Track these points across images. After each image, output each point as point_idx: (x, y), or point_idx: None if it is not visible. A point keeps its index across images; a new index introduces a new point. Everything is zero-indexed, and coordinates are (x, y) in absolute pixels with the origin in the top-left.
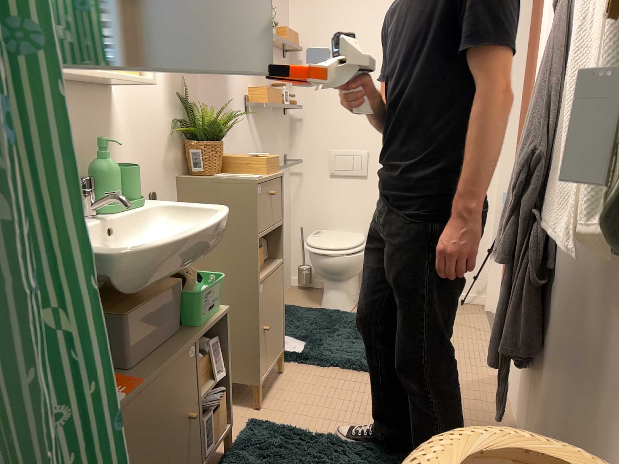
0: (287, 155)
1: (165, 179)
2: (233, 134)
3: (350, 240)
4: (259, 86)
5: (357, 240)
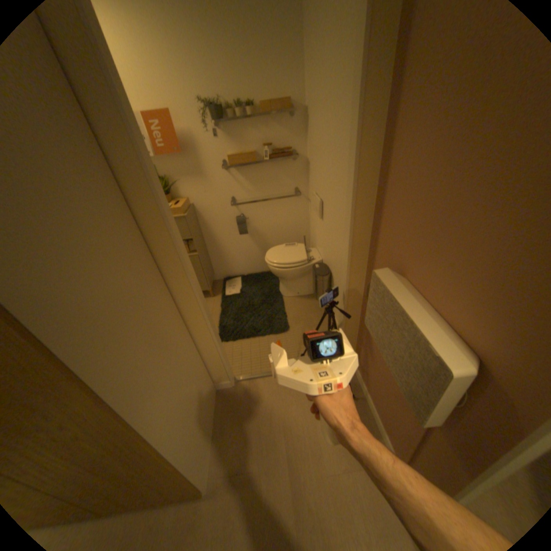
0: (299, 186)
1: None
2: (208, 184)
3: (286, 258)
4: (241, 148)
5: (289, 260)
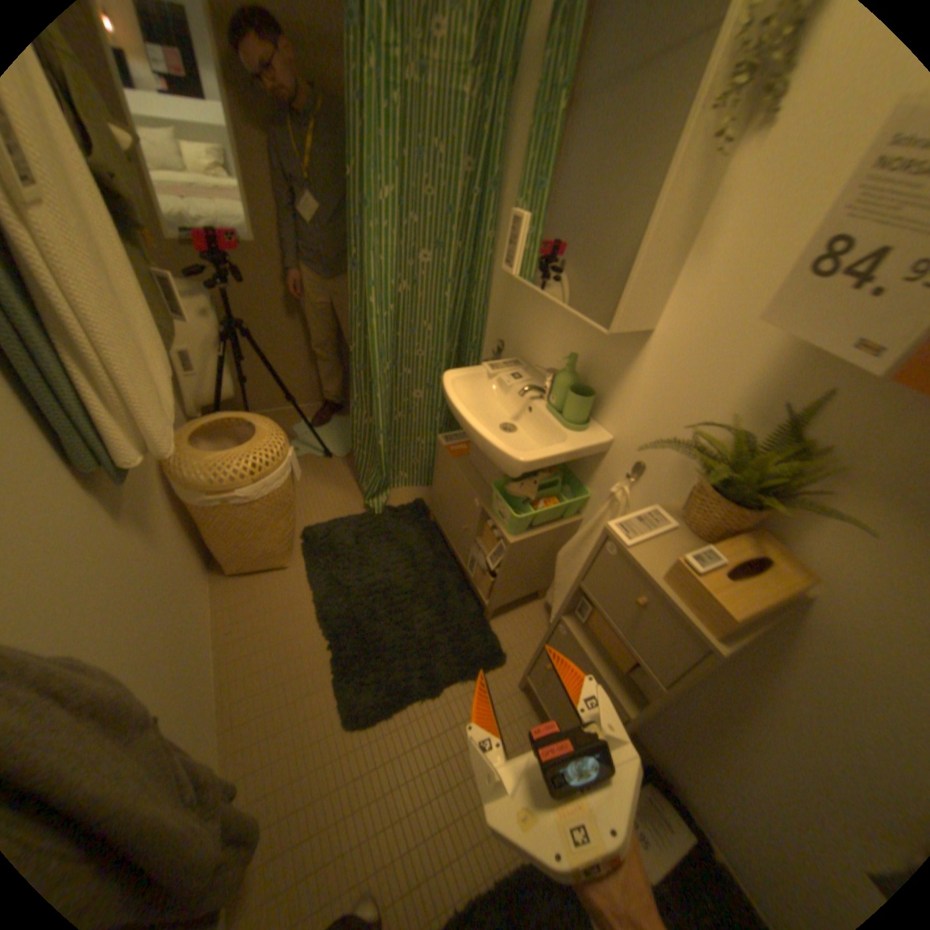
0: None
1: (670, 468)
2: None
3: None
4: None
5: None
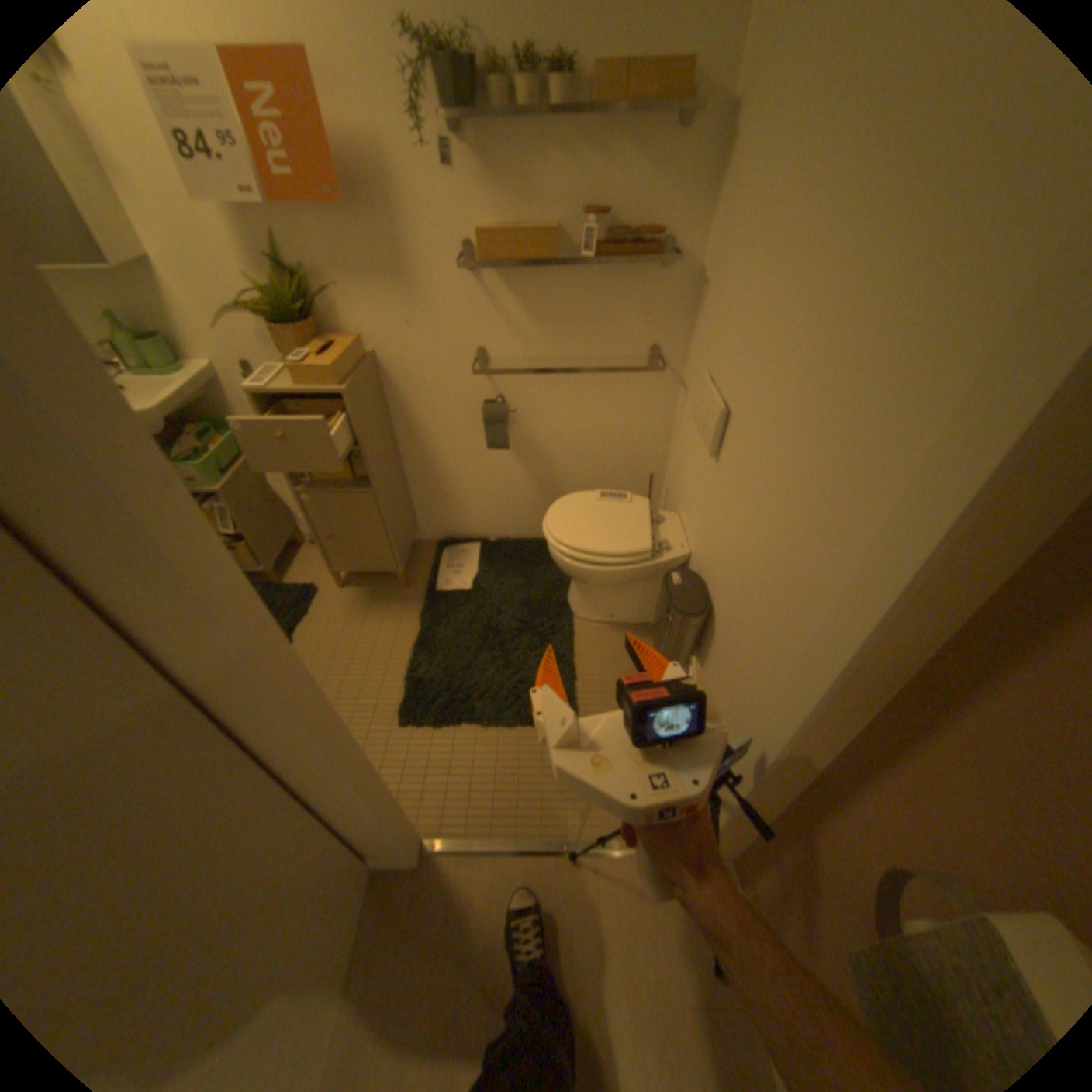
0: (665, 343)
1: (258, 351)
2: (416, 302)
3: (599, 535)
4: (519, 210)
5: (606, 544)
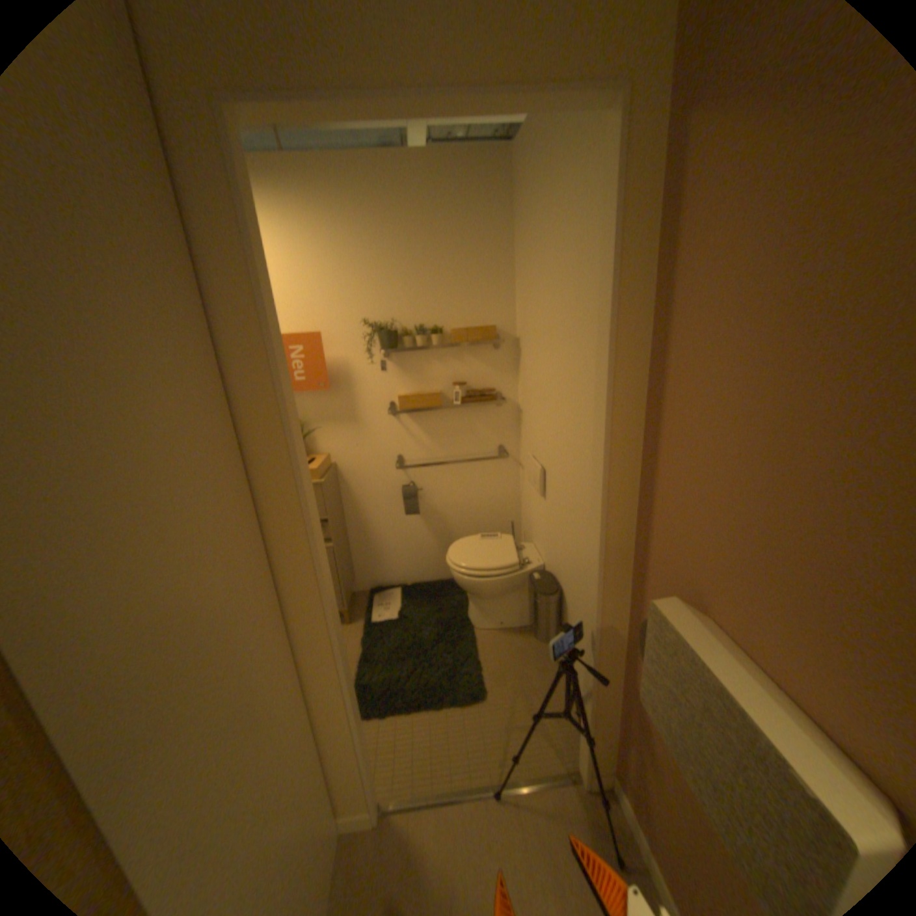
0: (506, 445)
1: None
2: (364, 435)
3: (484, 559)
4: (420, 387)
5: (489, 563)
